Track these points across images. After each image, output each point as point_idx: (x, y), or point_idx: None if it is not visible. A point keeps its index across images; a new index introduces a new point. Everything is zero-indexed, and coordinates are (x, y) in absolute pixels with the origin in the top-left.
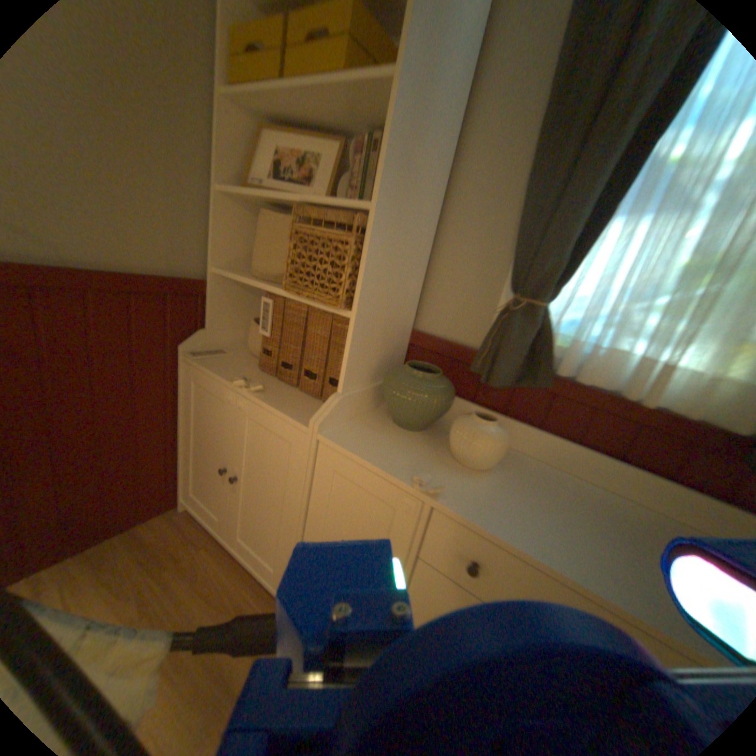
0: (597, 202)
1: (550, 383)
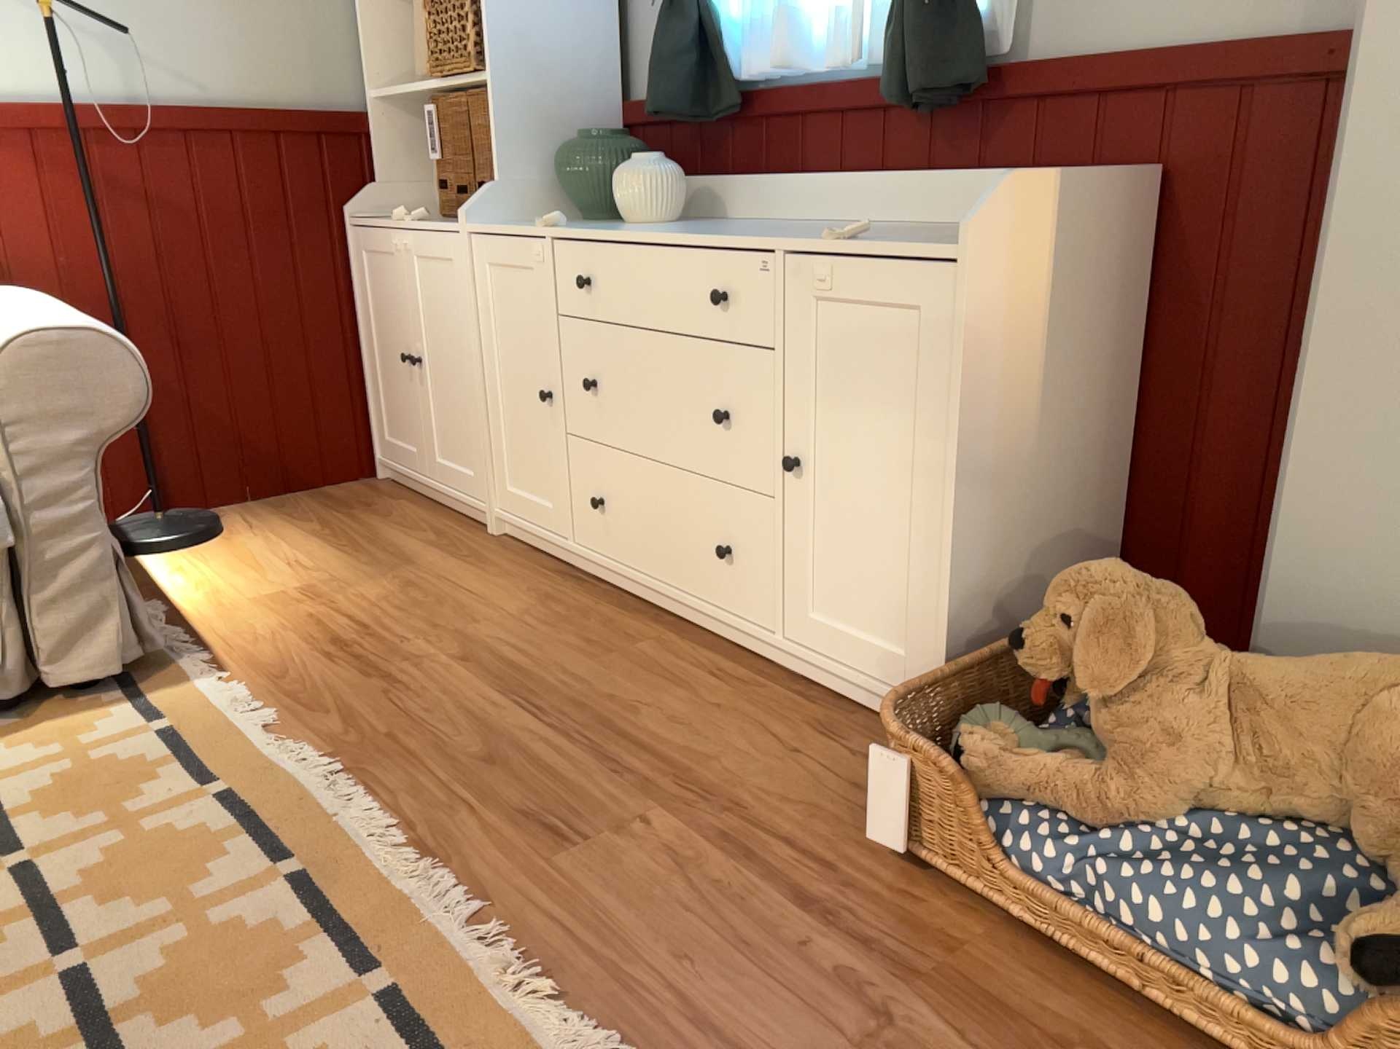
0: None
1: (733, 102)
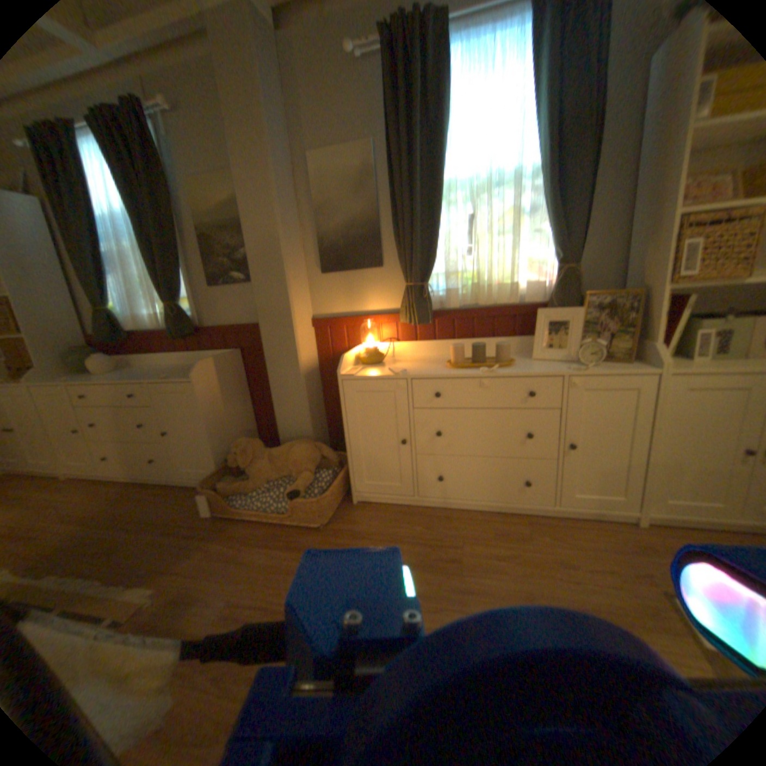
0: (89, 274)
1: (125, 336)
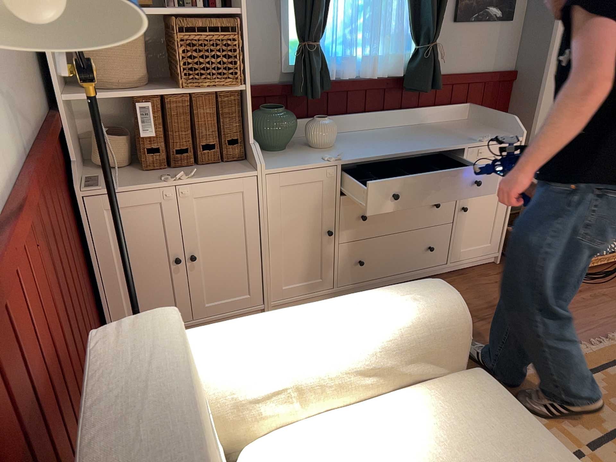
0: None
1: (328, 87)
